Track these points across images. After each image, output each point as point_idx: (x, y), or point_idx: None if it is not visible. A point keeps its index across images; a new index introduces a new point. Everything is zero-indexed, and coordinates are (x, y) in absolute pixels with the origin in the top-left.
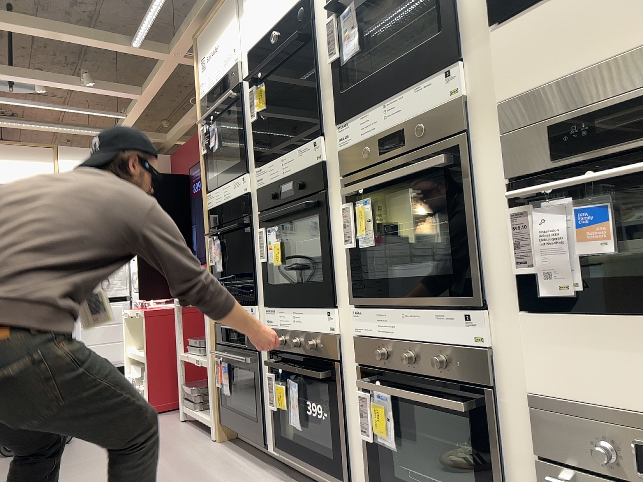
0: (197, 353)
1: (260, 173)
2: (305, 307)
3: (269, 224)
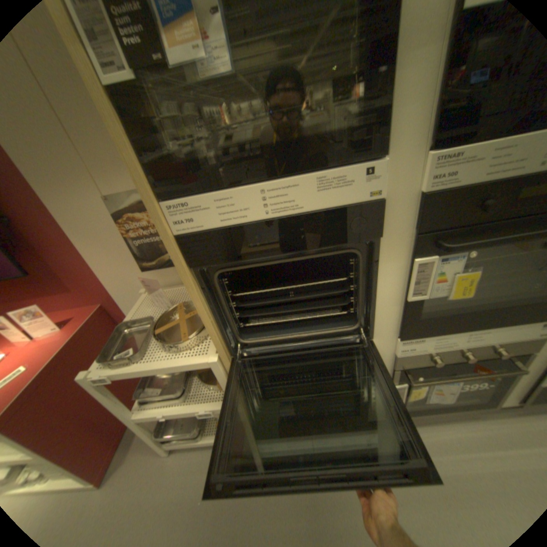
0: (162, 401)
1: (457, 161)
2: (501, 326)
3: (454, 249)
